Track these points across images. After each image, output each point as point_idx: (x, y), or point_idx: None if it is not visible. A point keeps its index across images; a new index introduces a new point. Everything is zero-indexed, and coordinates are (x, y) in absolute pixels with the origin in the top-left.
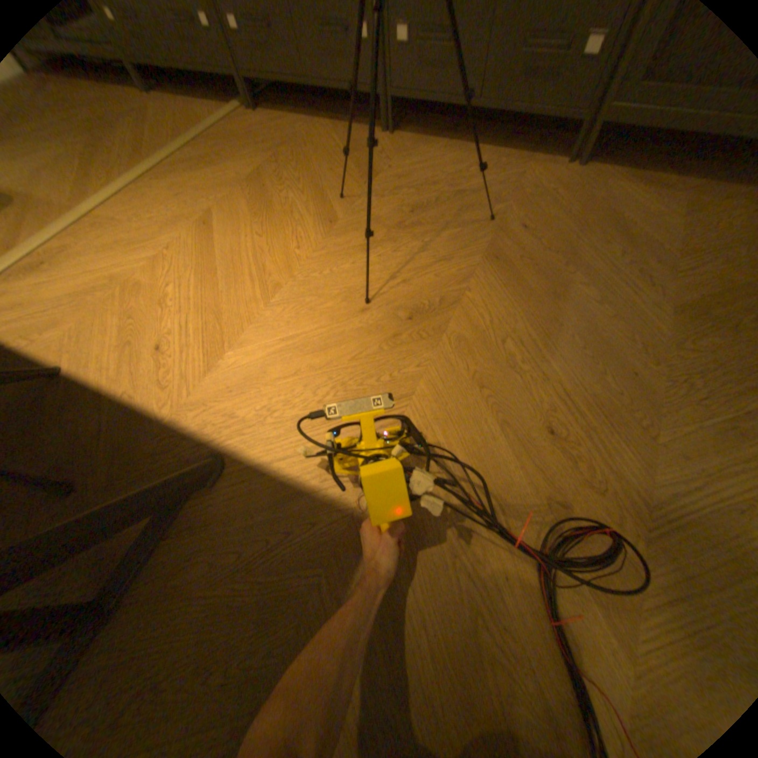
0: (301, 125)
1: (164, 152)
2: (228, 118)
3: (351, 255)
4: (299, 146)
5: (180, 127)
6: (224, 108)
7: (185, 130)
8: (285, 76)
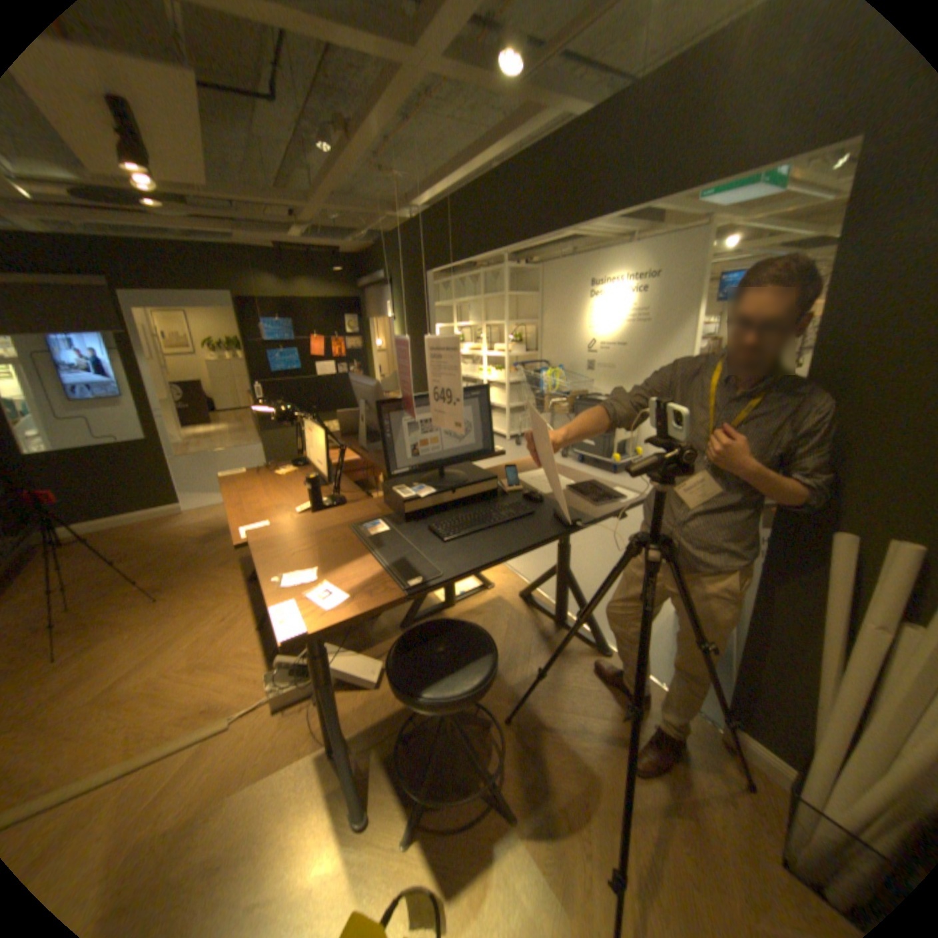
0: None
1: None
2: None
3: (118, 625)
4: None
5: None
6: None
7: None
8: None
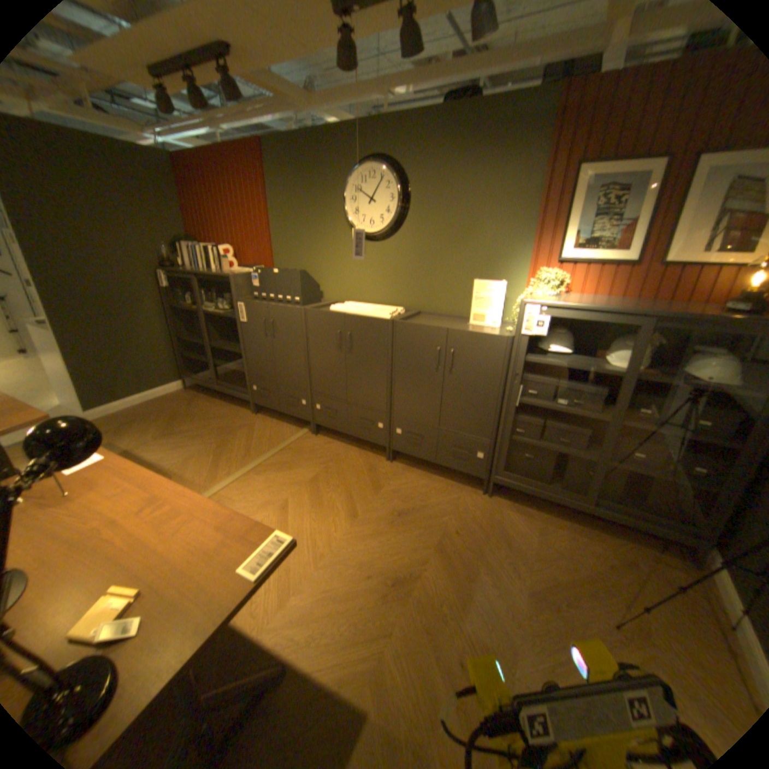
0: (341, 448)
1: (263, 456)
2: (301, 437)
3: (363, 540)
4: (339, 463)
5: (273, 440)
6: (299, 431)
7: (275, 442)
8: (338, 428)
